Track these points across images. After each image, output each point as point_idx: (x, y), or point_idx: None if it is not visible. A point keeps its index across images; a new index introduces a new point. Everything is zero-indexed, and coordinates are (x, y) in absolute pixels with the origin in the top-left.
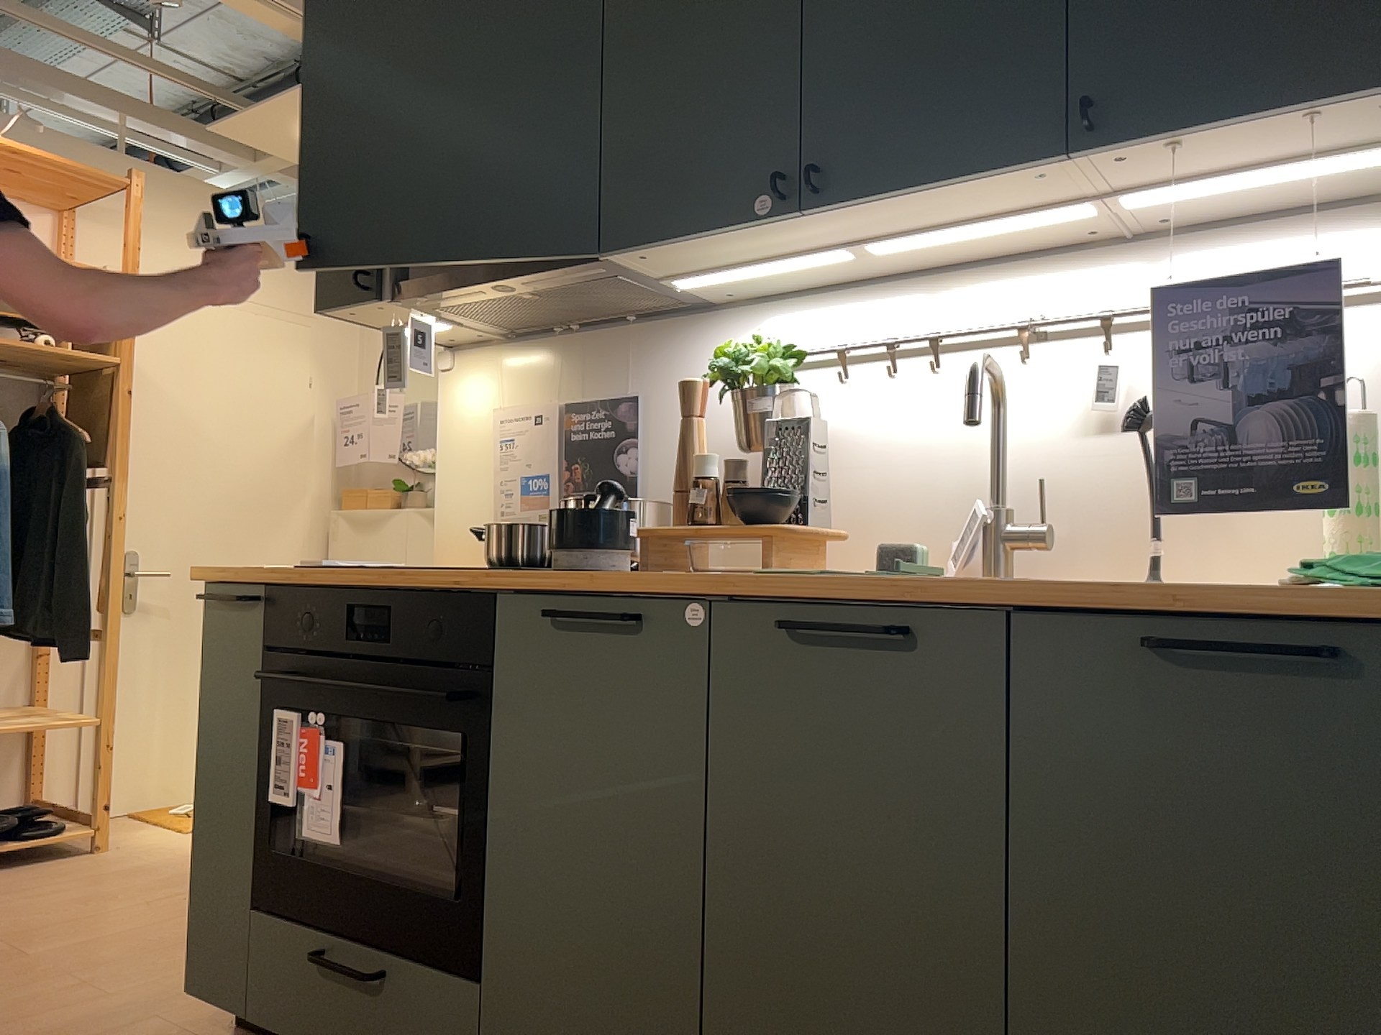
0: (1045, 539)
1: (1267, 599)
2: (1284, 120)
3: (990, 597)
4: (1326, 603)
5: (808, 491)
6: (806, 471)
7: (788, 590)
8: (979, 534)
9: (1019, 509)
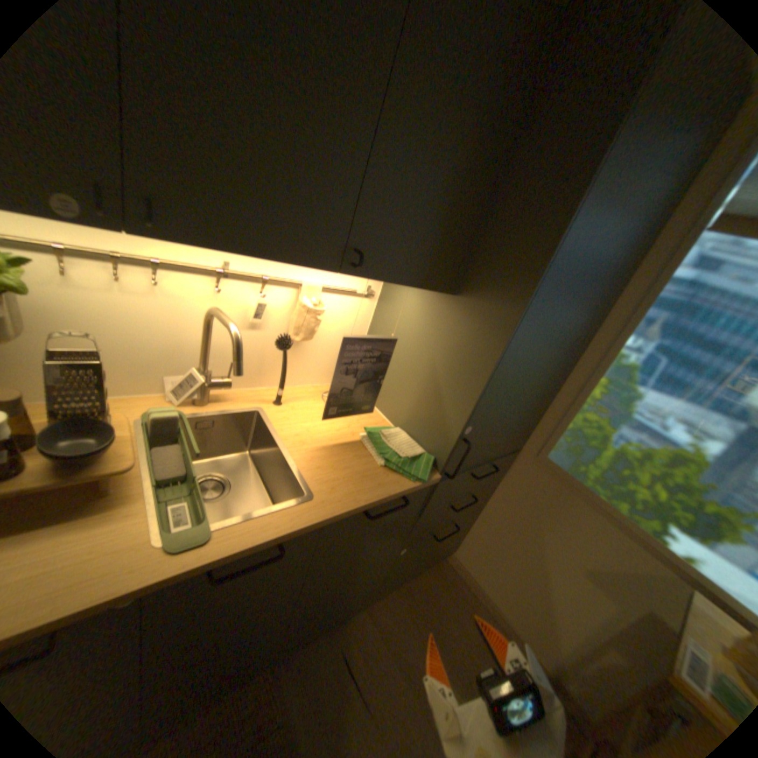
0: (228, 384)
1: (392, 489)
2: (408, 284)
3: (322, 526)
4: (404, 487)
5: (96, 406)
6: (93, 395)
7: (214, 566)
8: (196, 388)
9: (213, 368)
